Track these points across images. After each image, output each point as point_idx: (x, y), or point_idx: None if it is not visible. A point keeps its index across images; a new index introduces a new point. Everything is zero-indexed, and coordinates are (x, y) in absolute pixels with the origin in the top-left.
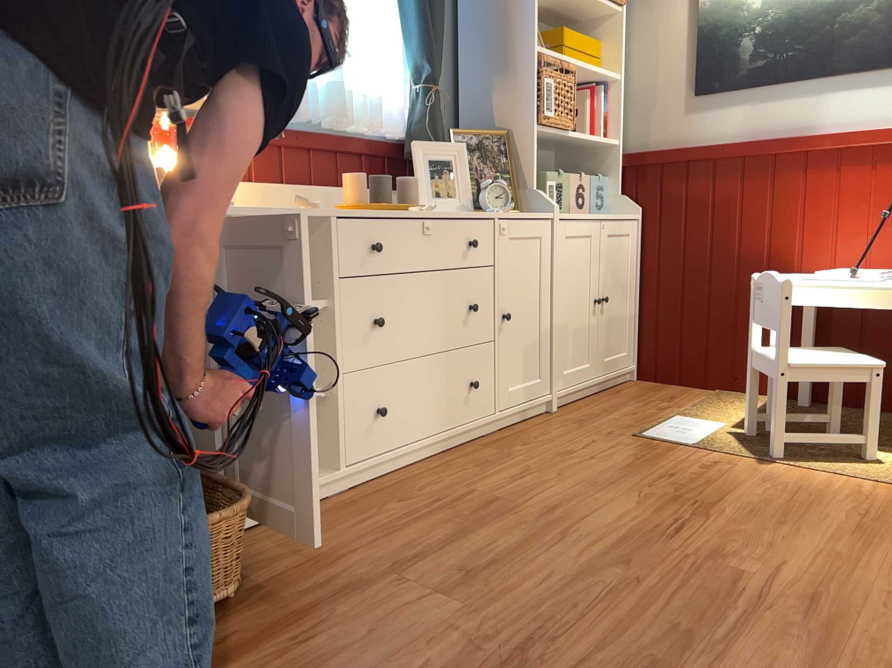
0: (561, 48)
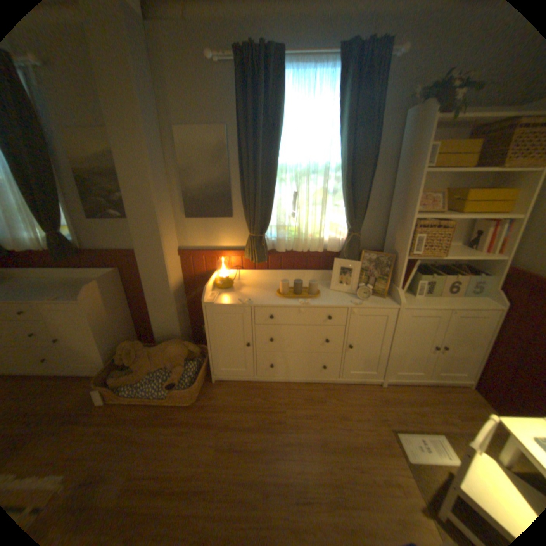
0: (465, 201)
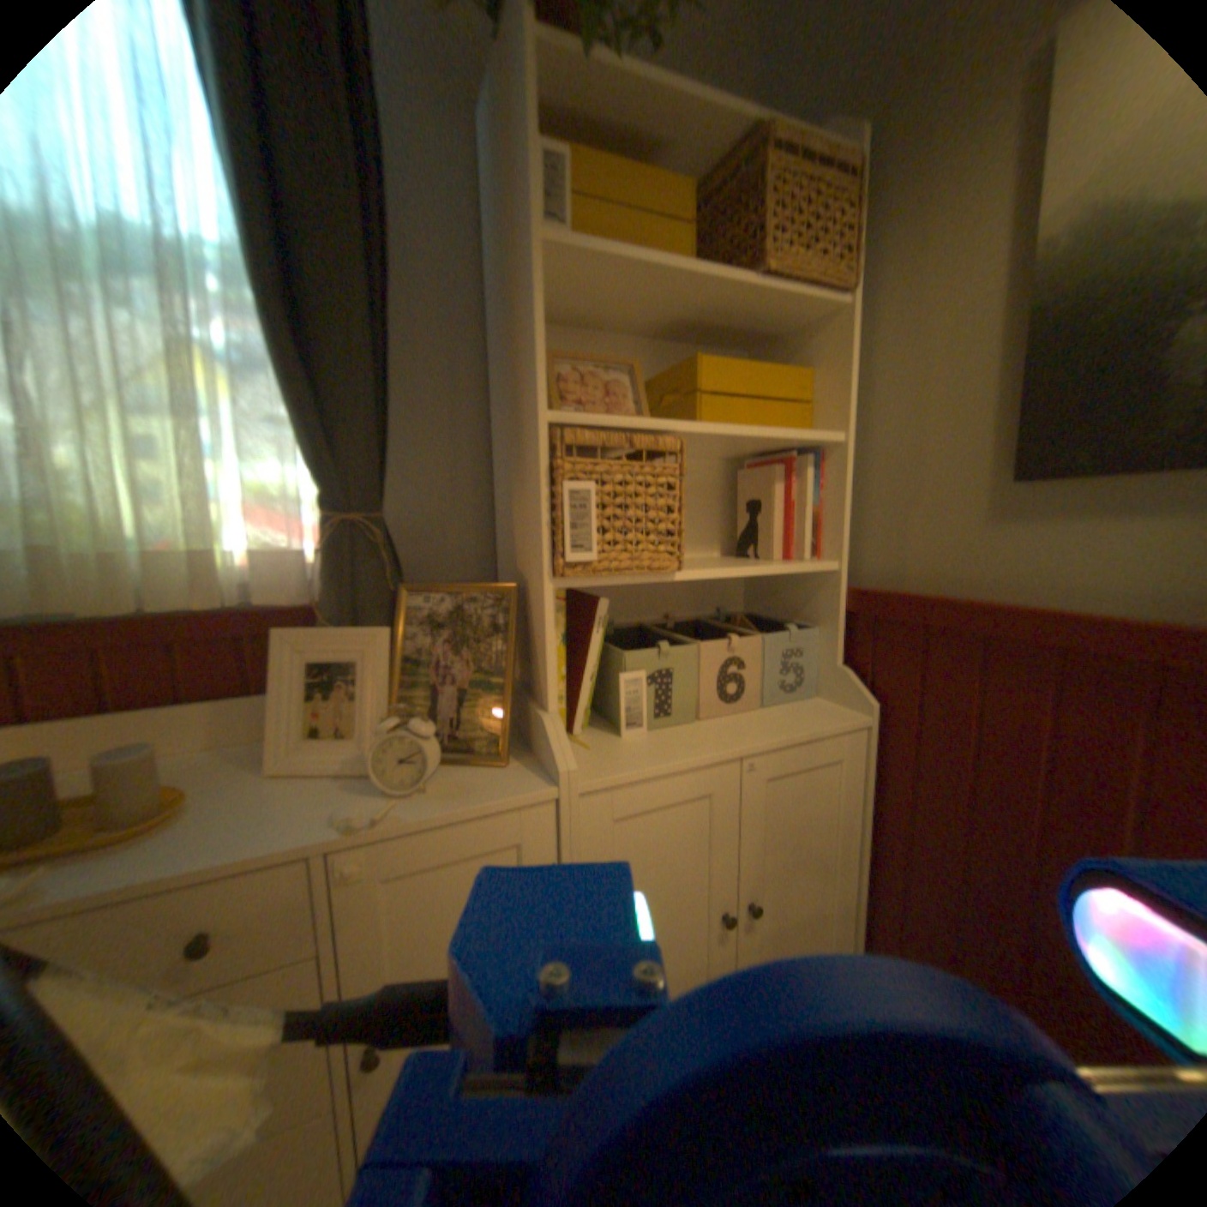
0: (697, 396)
